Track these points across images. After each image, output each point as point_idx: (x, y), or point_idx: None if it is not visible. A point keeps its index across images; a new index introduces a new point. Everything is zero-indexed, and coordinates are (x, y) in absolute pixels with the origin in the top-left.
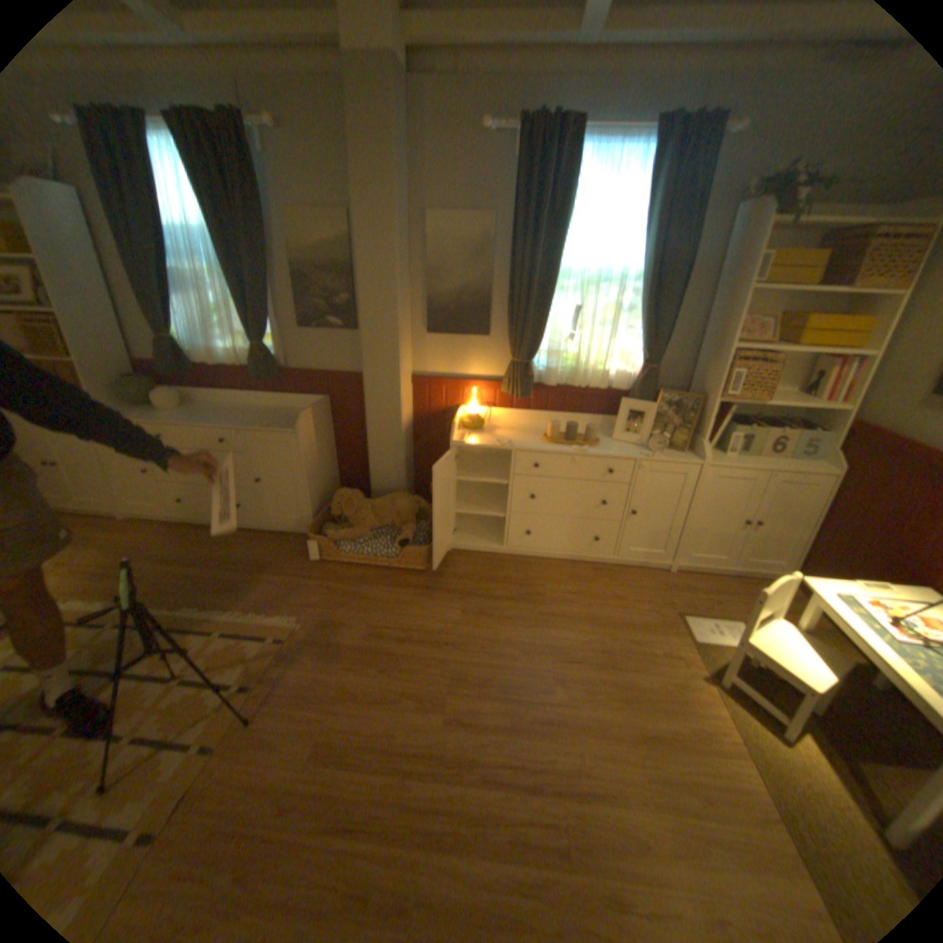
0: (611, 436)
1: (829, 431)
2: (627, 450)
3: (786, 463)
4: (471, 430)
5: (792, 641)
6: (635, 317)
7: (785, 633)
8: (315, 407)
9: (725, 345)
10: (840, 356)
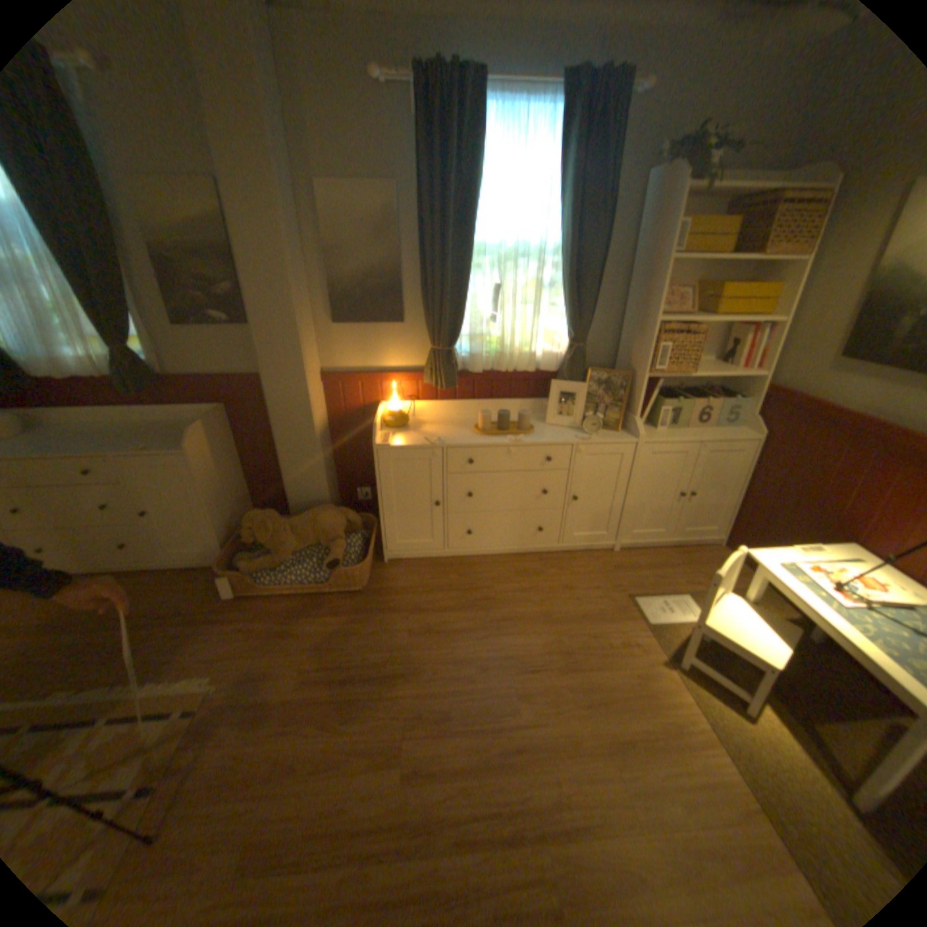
0: (543, 420)
1: (747, 397)
2: (562, 434)
3: (712, 432)
4: (396, 428)
5: (744, 616)
6: (557, 293)
7: (736, 607)
8: (206, 418)
9: (649, 318)
10: (752, 323)
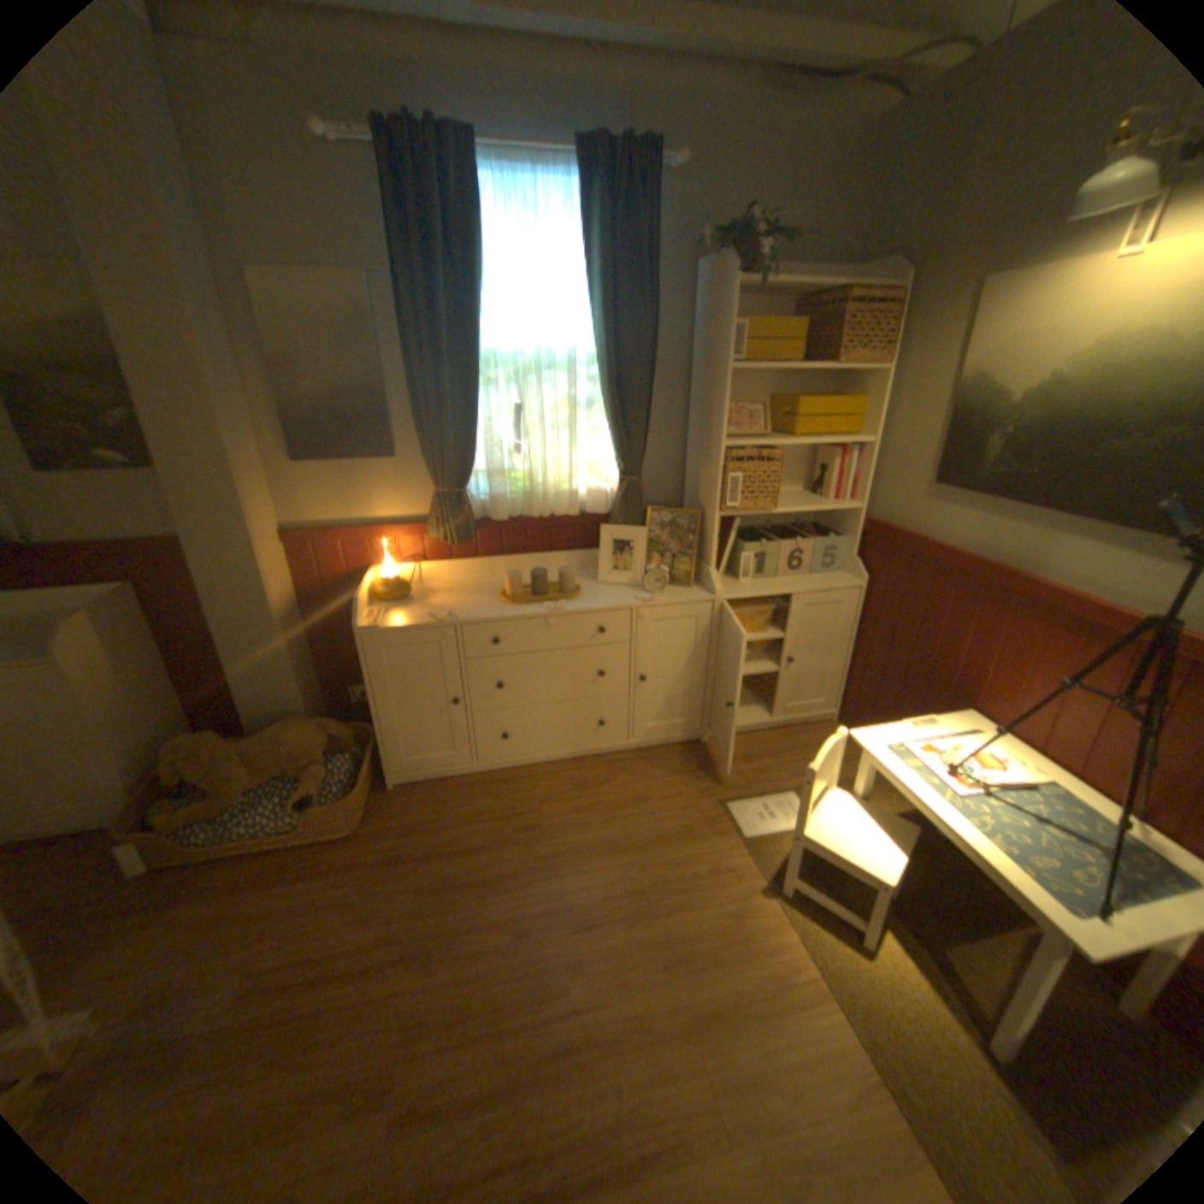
0: (596, 577)
1: (842, 535)
2: (618, 596)
3: (805, 581)
4: (392, 602)
5: (851, 817)
6: (598, 414)
7: (842, 806)
8: (97, 606)
9: (713, 443)
10: (838, 444)
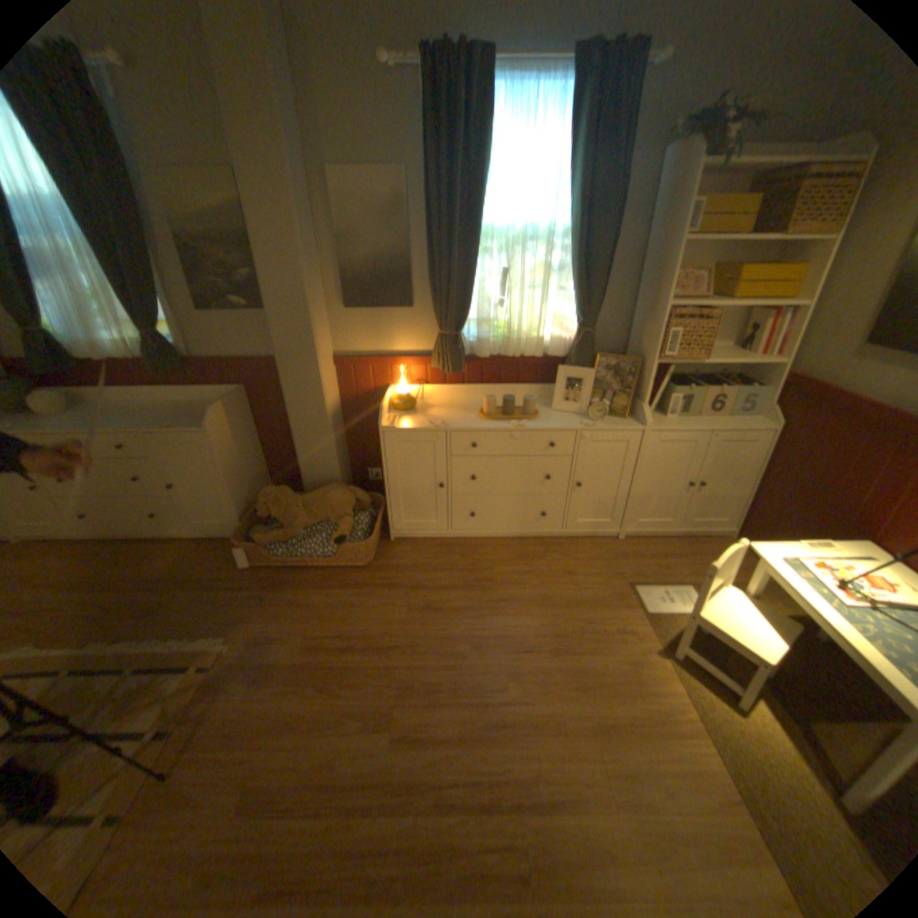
0: (550, 405)
1: (765, 385)
2: (567, 421)
3: (725, 421)
4: (403, 411)
5: (742, 609)
6: (566, 277)
7: (735, 600)
8: (226, 399)
9: (660, 303)
10: (773, 307)
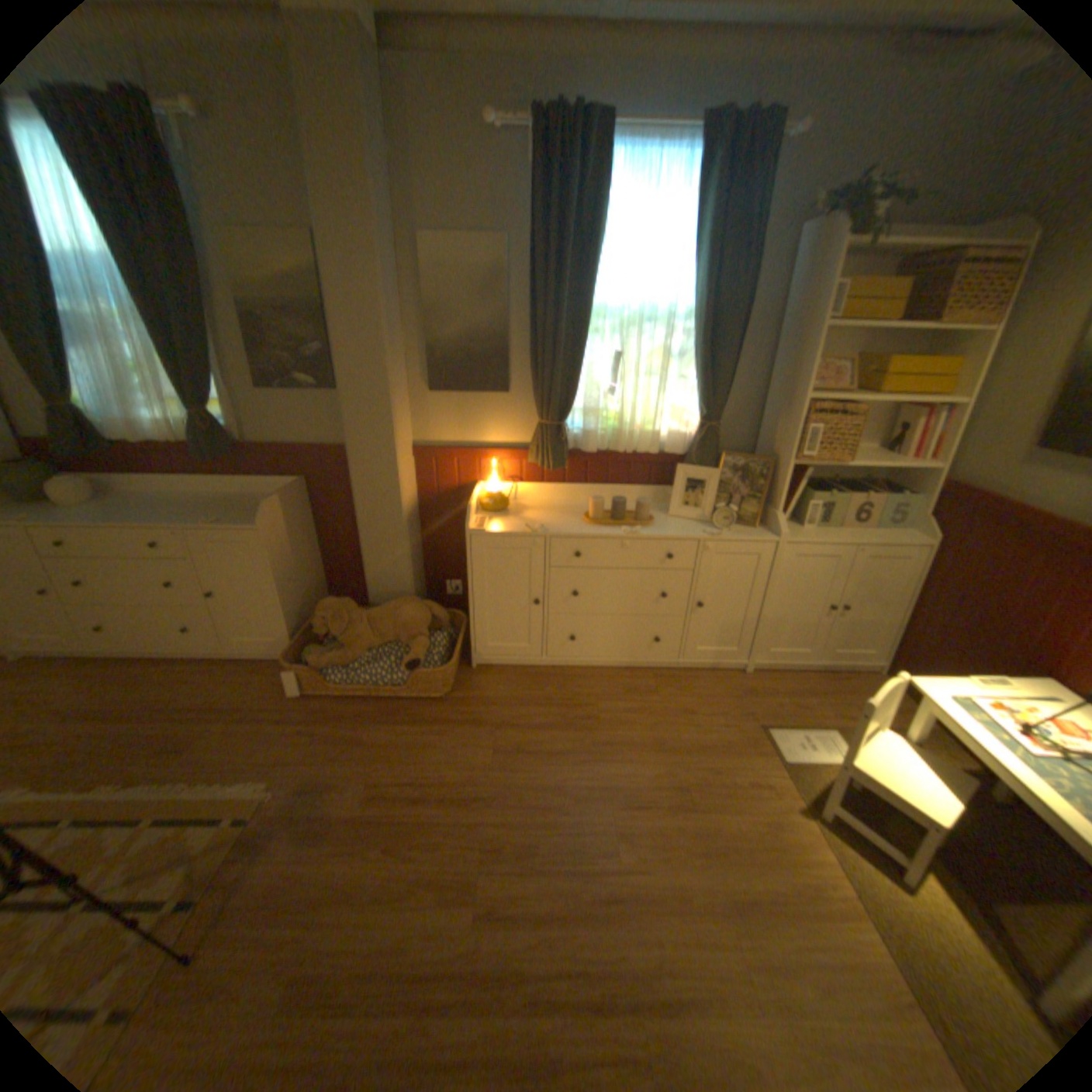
0: (666, 510)
1: (917, 493)
2: (687, 528)
3: (872, 534)
4: (494, 512)
5: (903, 758)
6: (687, 364)
7: (894, 747)
8: (284, 492)
9: (797, 395)
10: (925, 404)
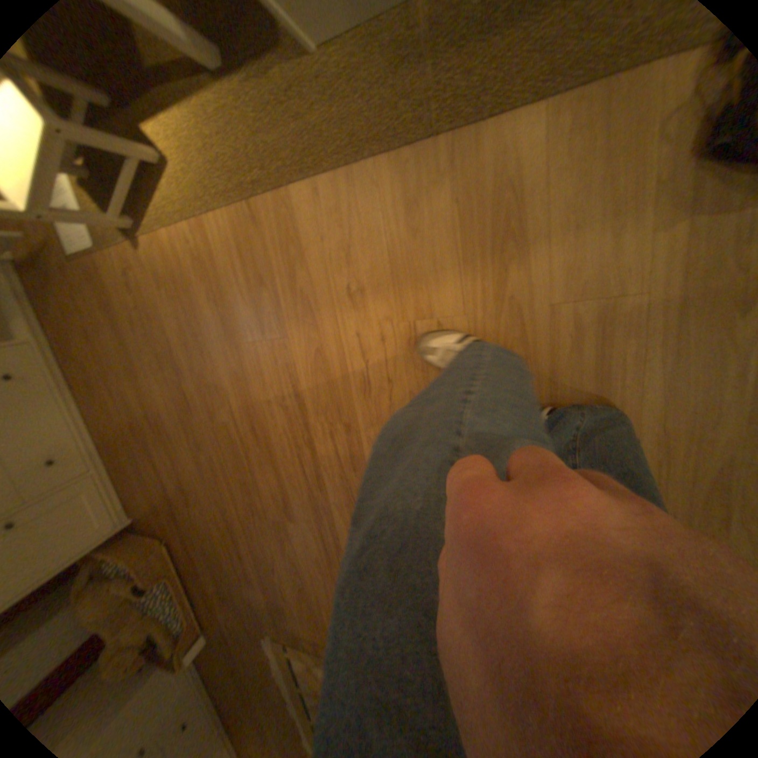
0: None
1: None
2: None
3: None
4: None
5: None
6: None
7: None
8: None
9: None
10: None
